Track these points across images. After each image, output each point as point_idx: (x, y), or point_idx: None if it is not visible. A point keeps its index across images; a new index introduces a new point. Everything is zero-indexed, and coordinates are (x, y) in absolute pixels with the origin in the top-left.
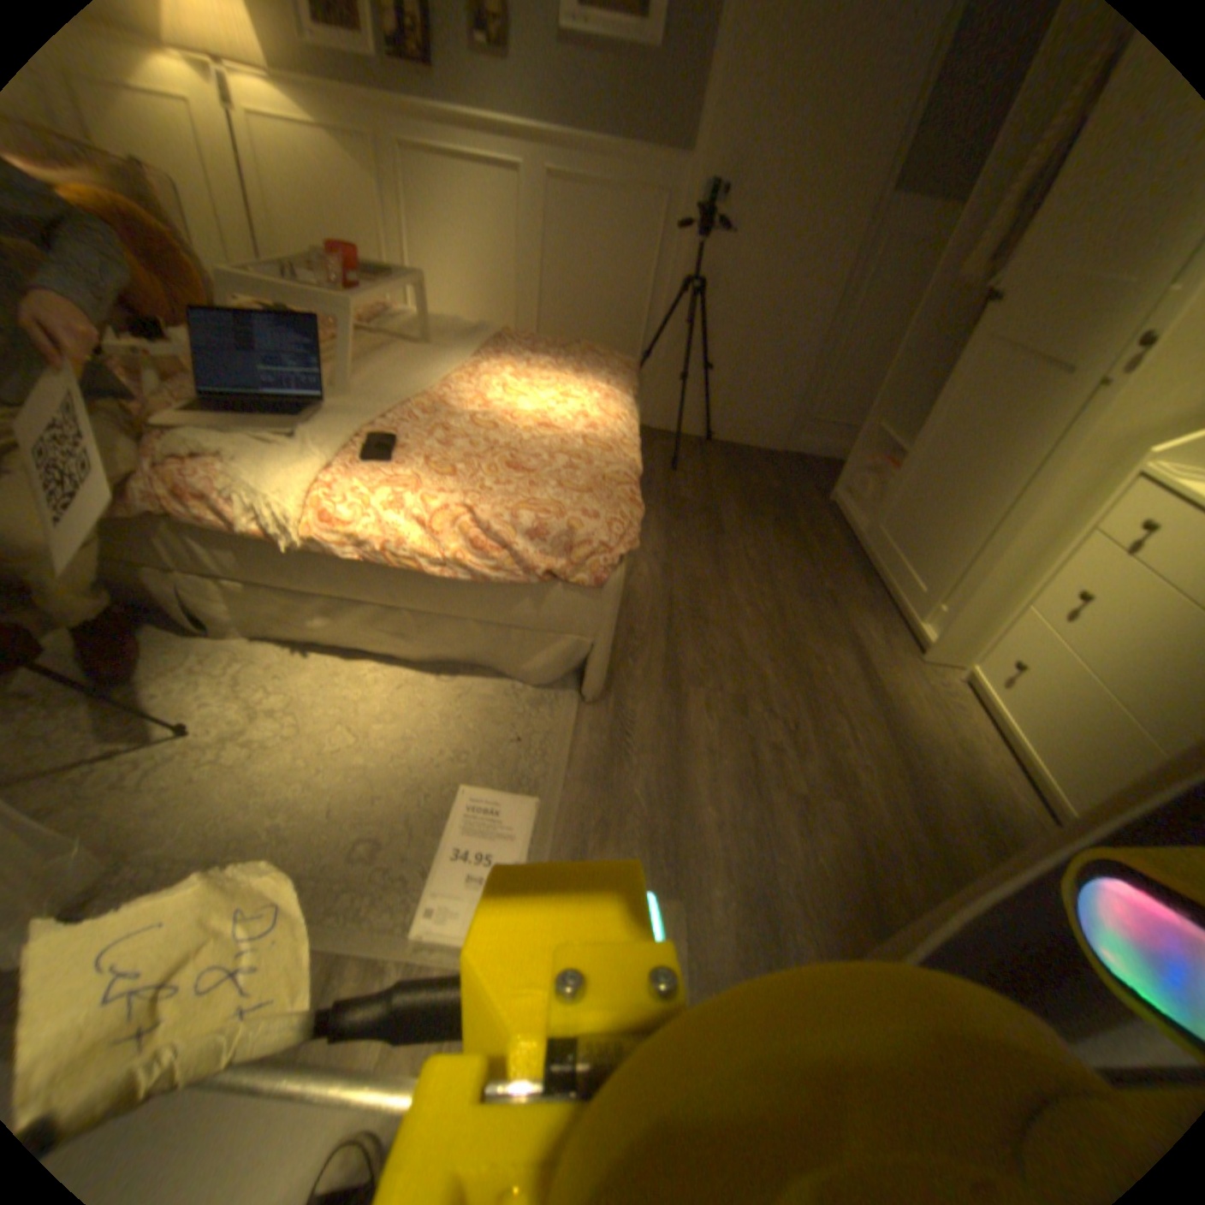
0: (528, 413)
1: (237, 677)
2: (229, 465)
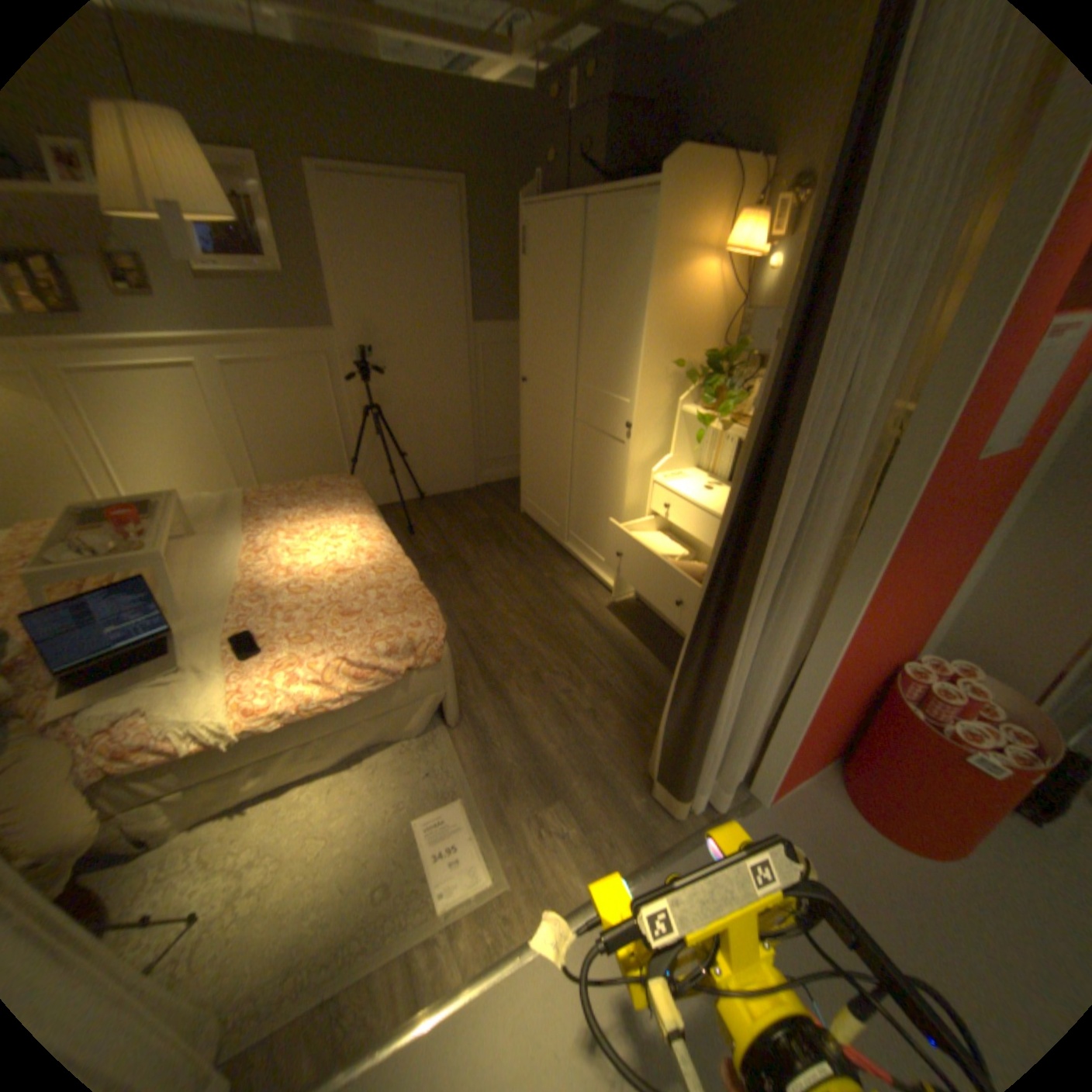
0: (323, 567)
1: (202, 859)
2: (154, 715)
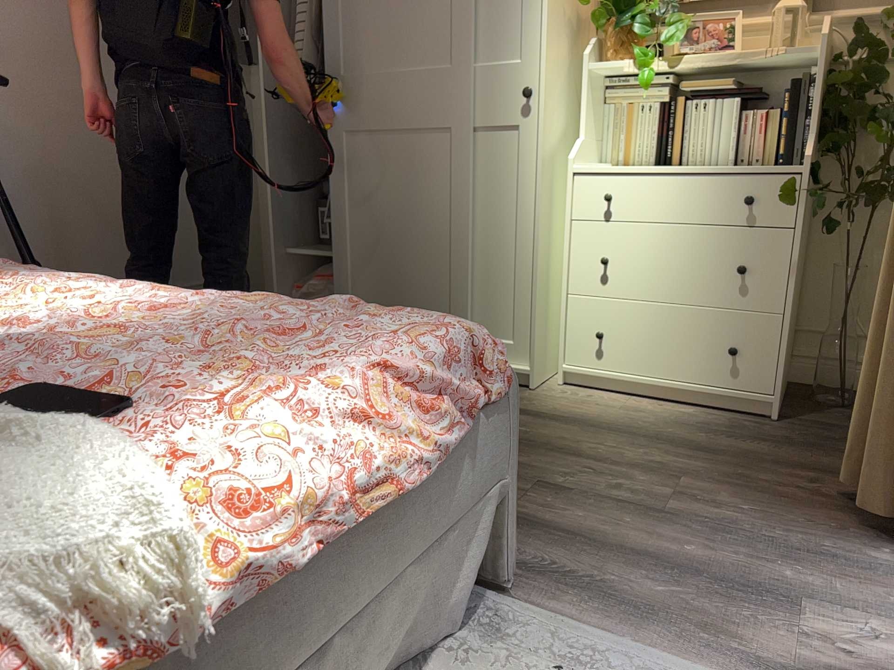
0: (95, 317)
1: None
2: None
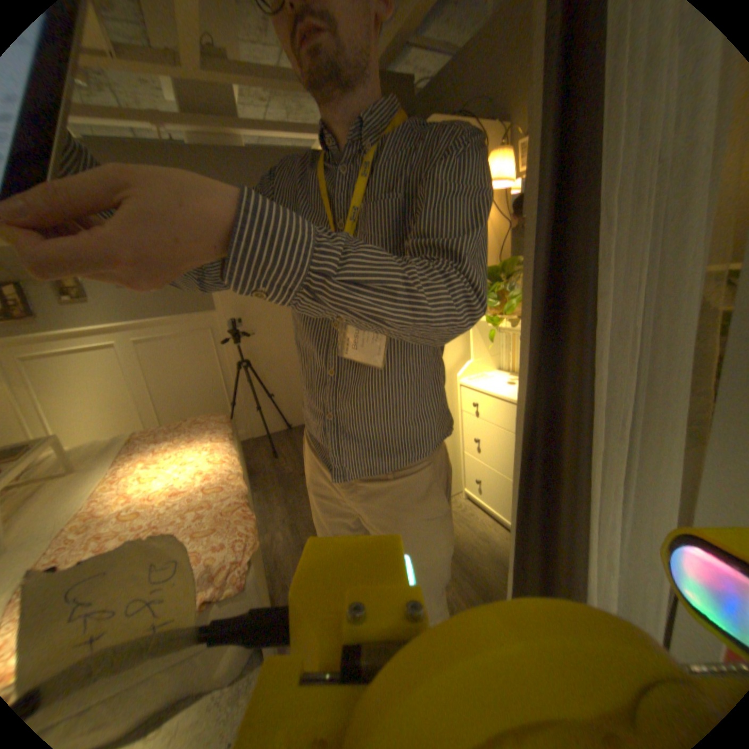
0: (160, 491)
1: None
2: None
